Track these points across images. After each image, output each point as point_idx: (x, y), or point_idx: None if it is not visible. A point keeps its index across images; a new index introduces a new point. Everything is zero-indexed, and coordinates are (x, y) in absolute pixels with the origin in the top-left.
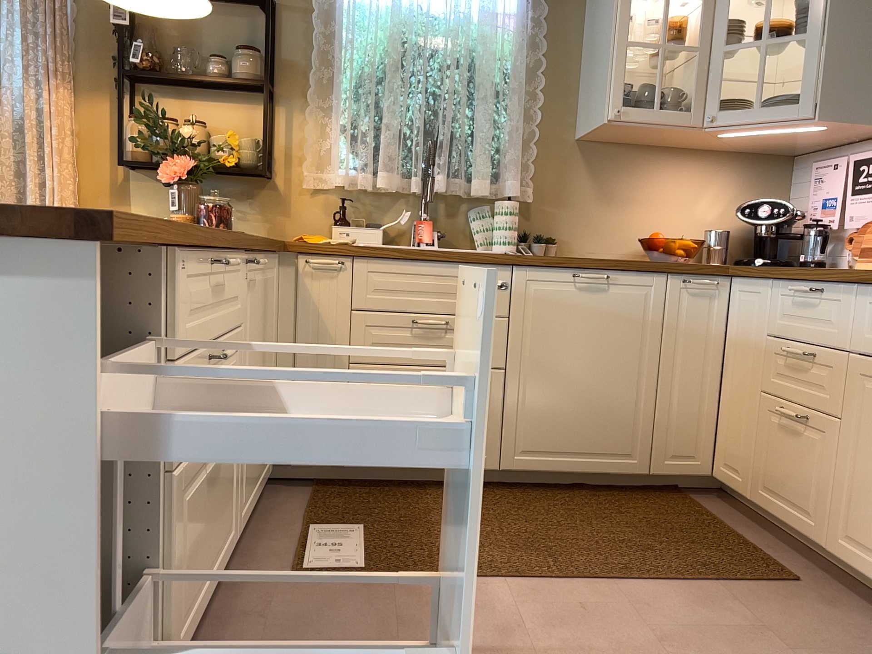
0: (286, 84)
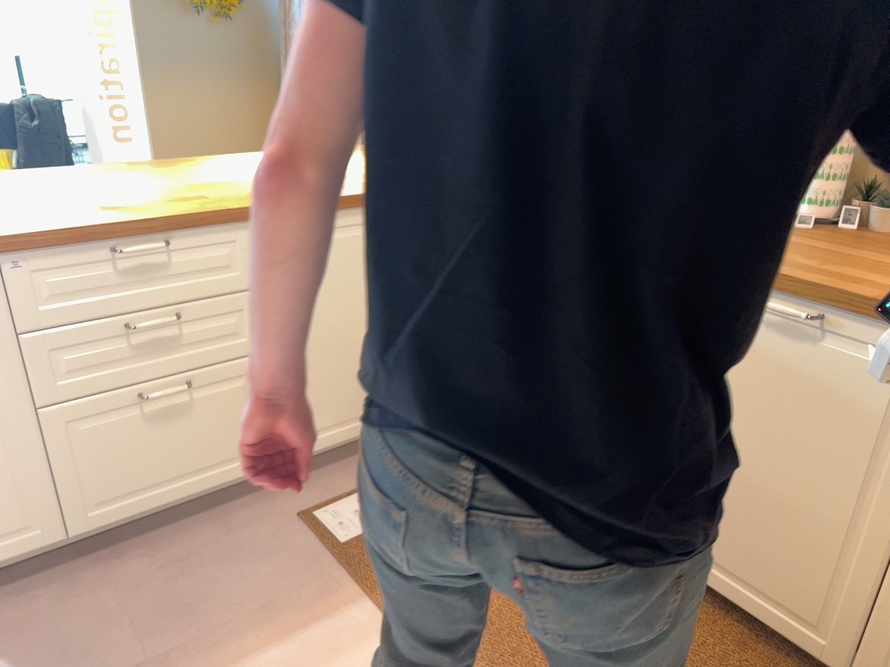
0: None
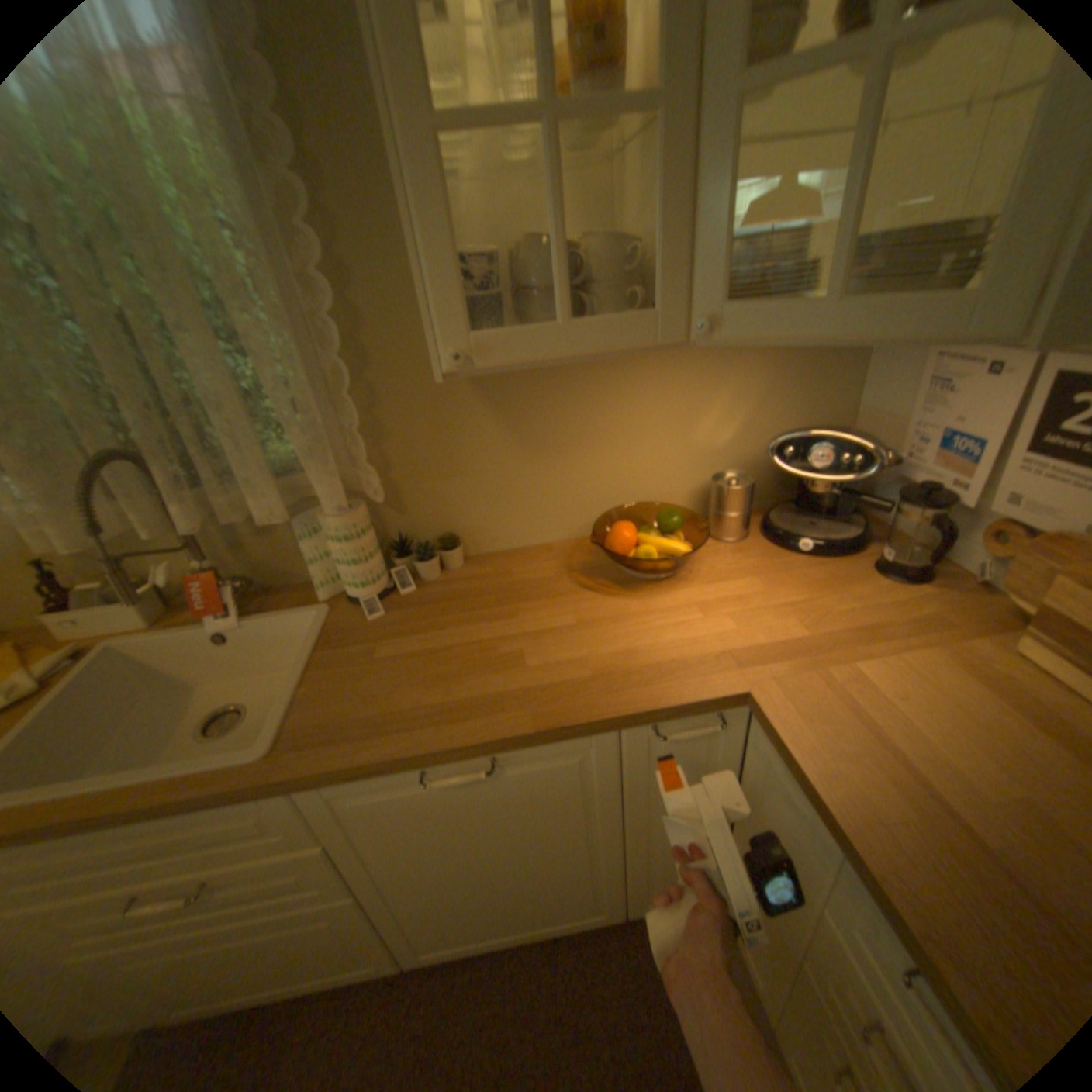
0: None
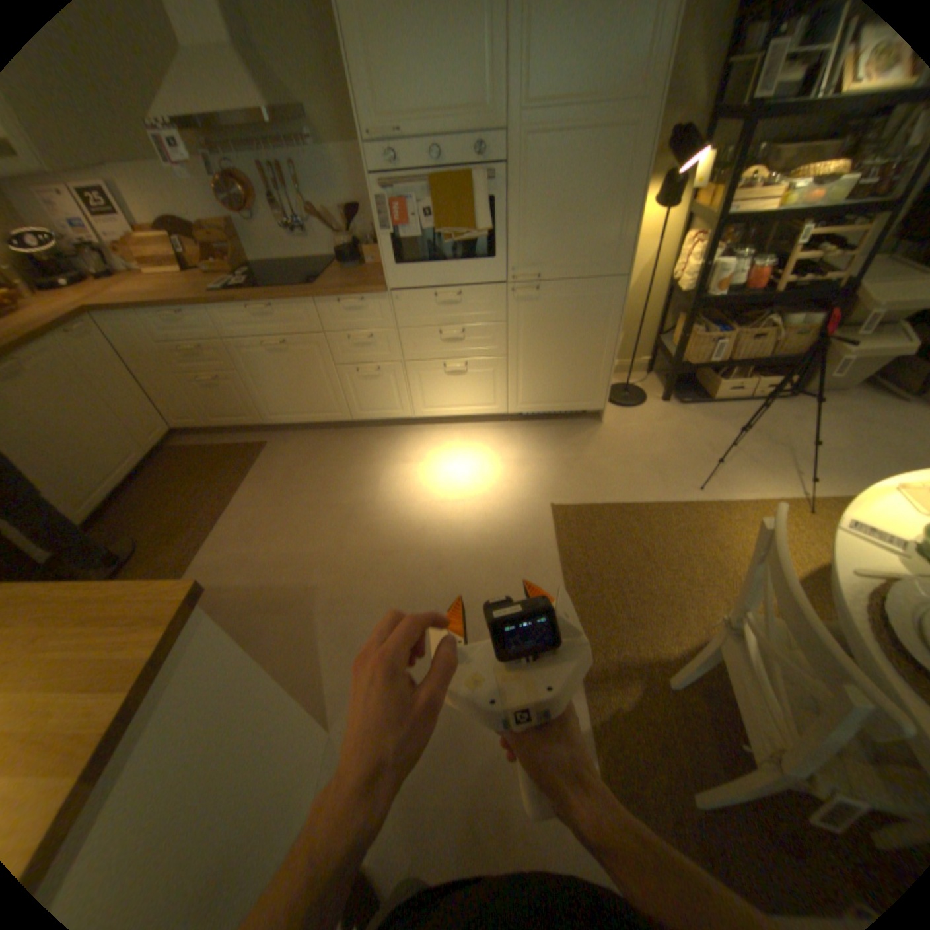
0: None
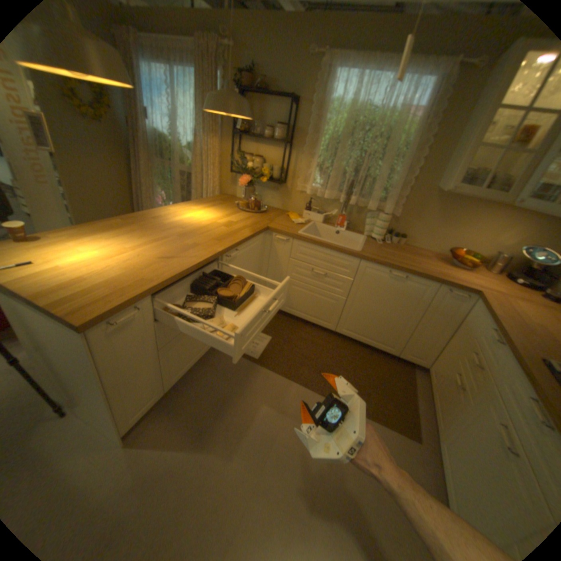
0: (297, 140)
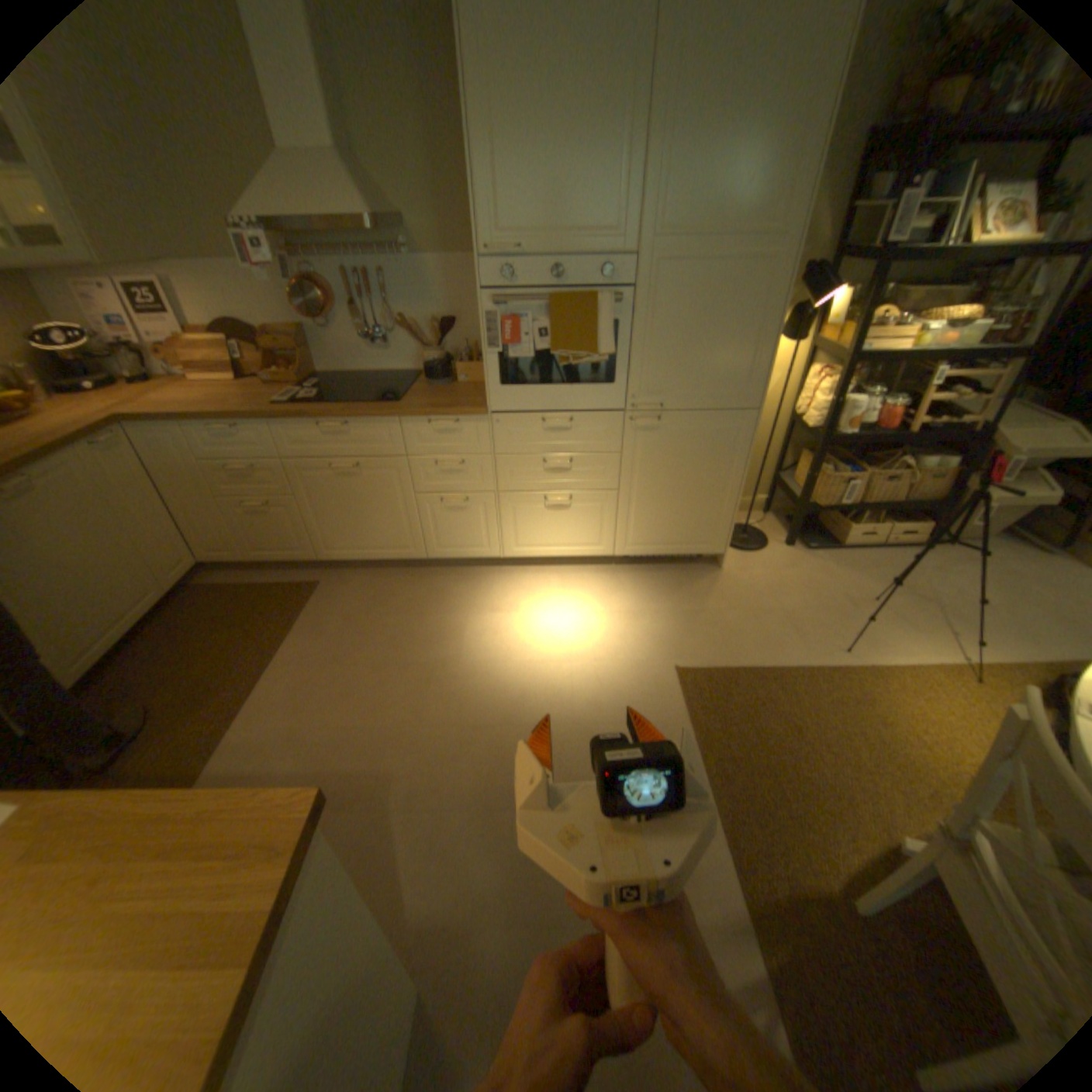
0: None
